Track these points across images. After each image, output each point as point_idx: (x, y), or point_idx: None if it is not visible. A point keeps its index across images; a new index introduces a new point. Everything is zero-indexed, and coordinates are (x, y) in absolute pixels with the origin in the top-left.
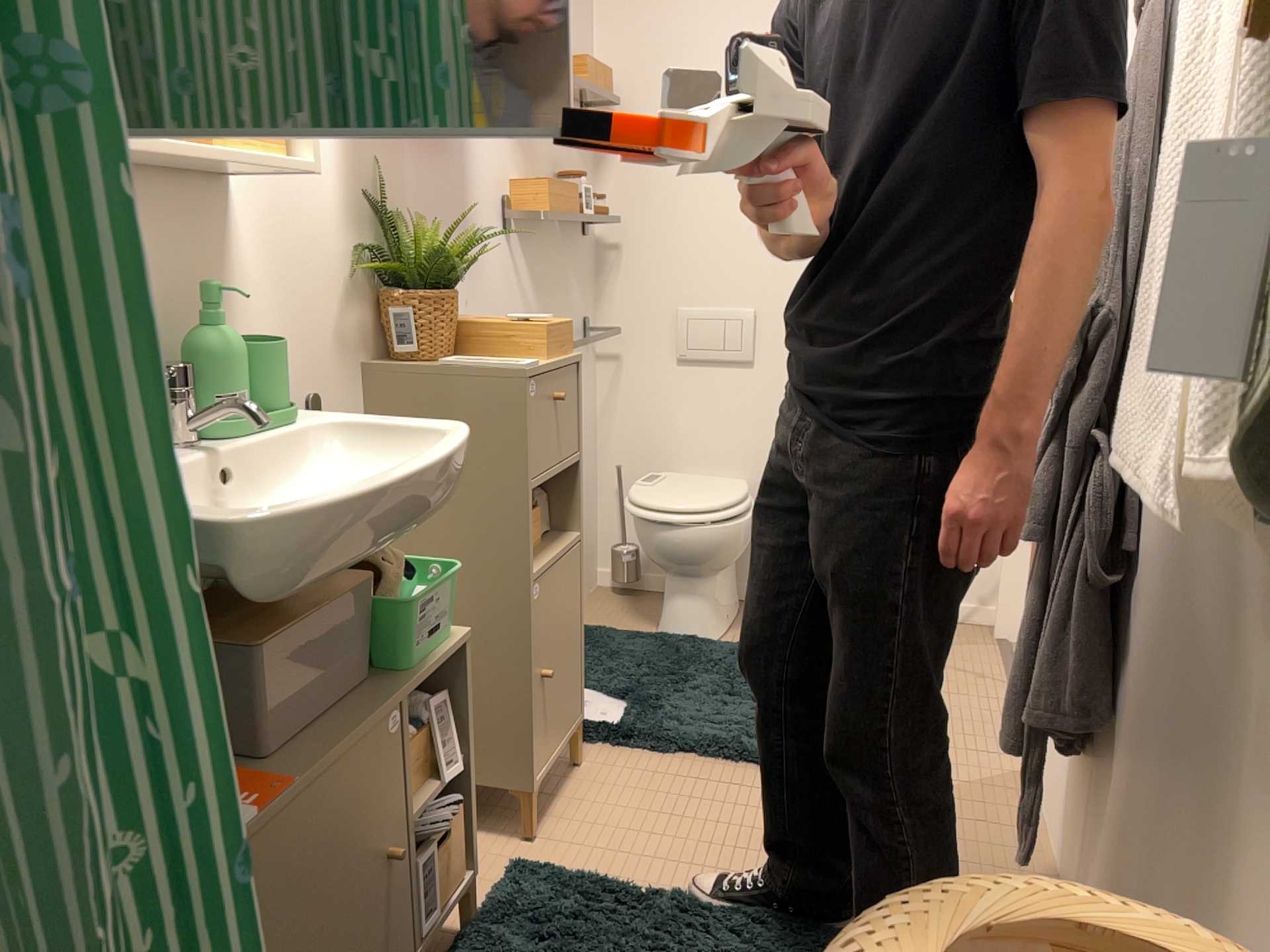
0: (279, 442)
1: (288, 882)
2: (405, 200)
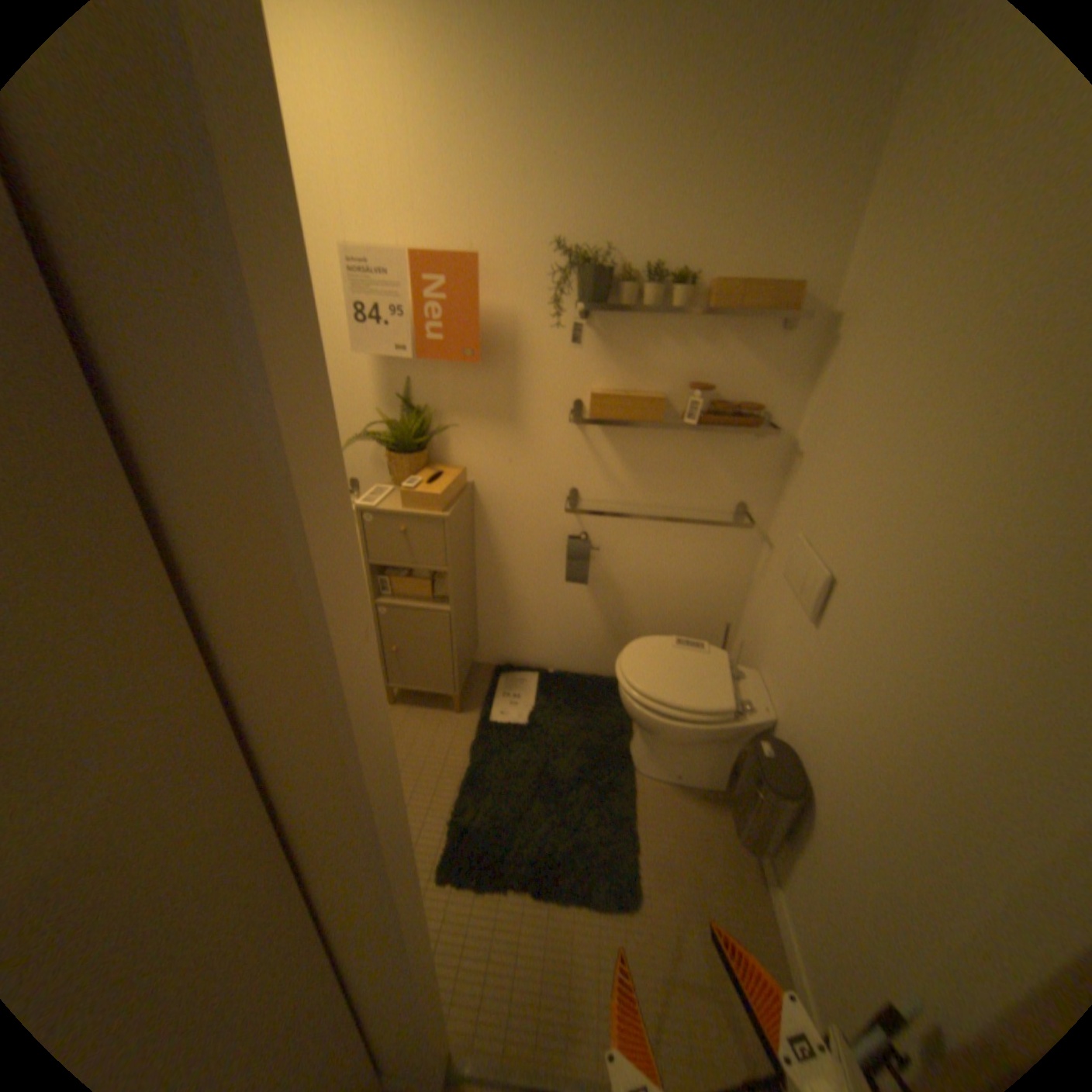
0: None
1: None
2: (431, 397)
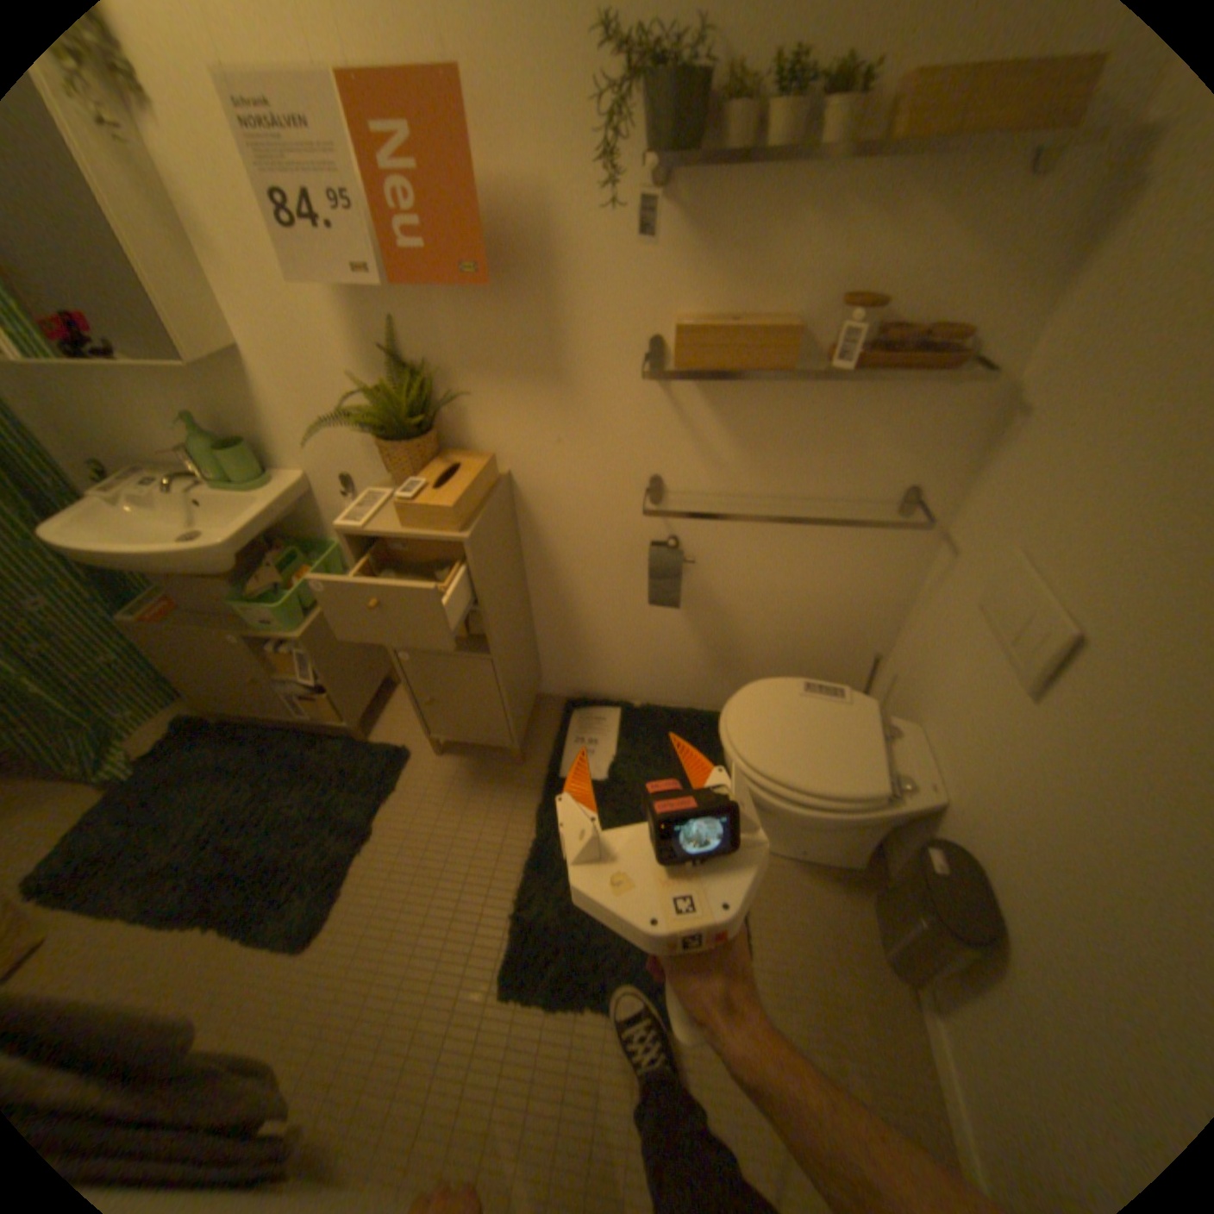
0: (226, 500)
1: (168, 651)
2: (430, 346)
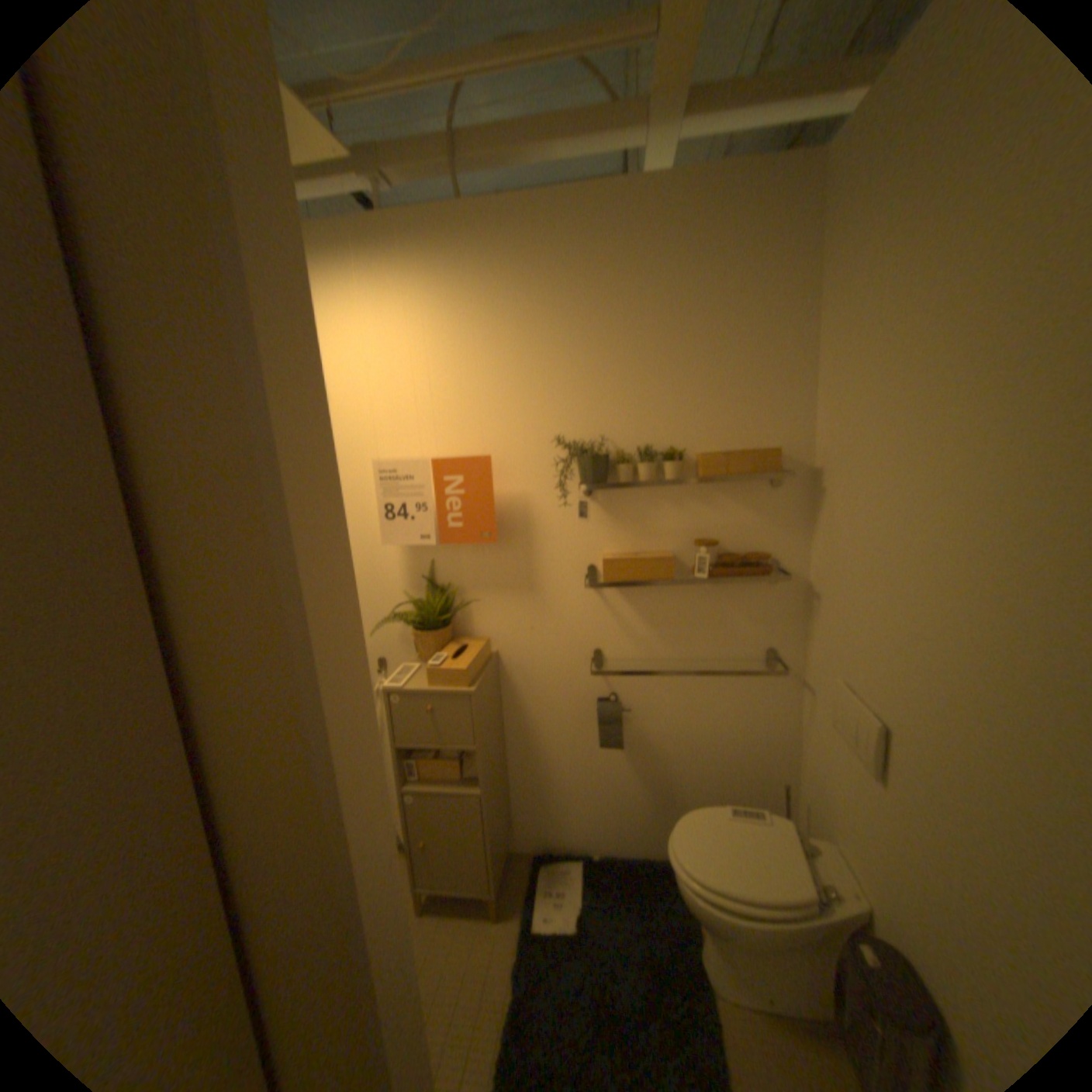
0: None
1: None
2: (454, 576)
